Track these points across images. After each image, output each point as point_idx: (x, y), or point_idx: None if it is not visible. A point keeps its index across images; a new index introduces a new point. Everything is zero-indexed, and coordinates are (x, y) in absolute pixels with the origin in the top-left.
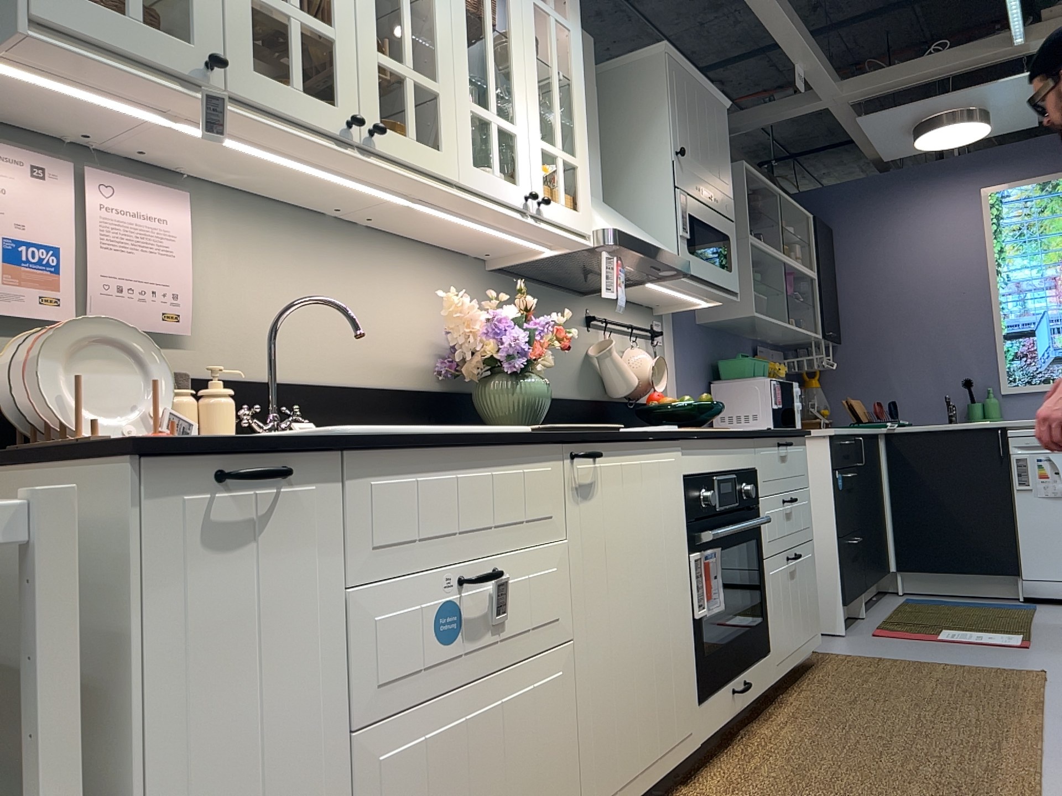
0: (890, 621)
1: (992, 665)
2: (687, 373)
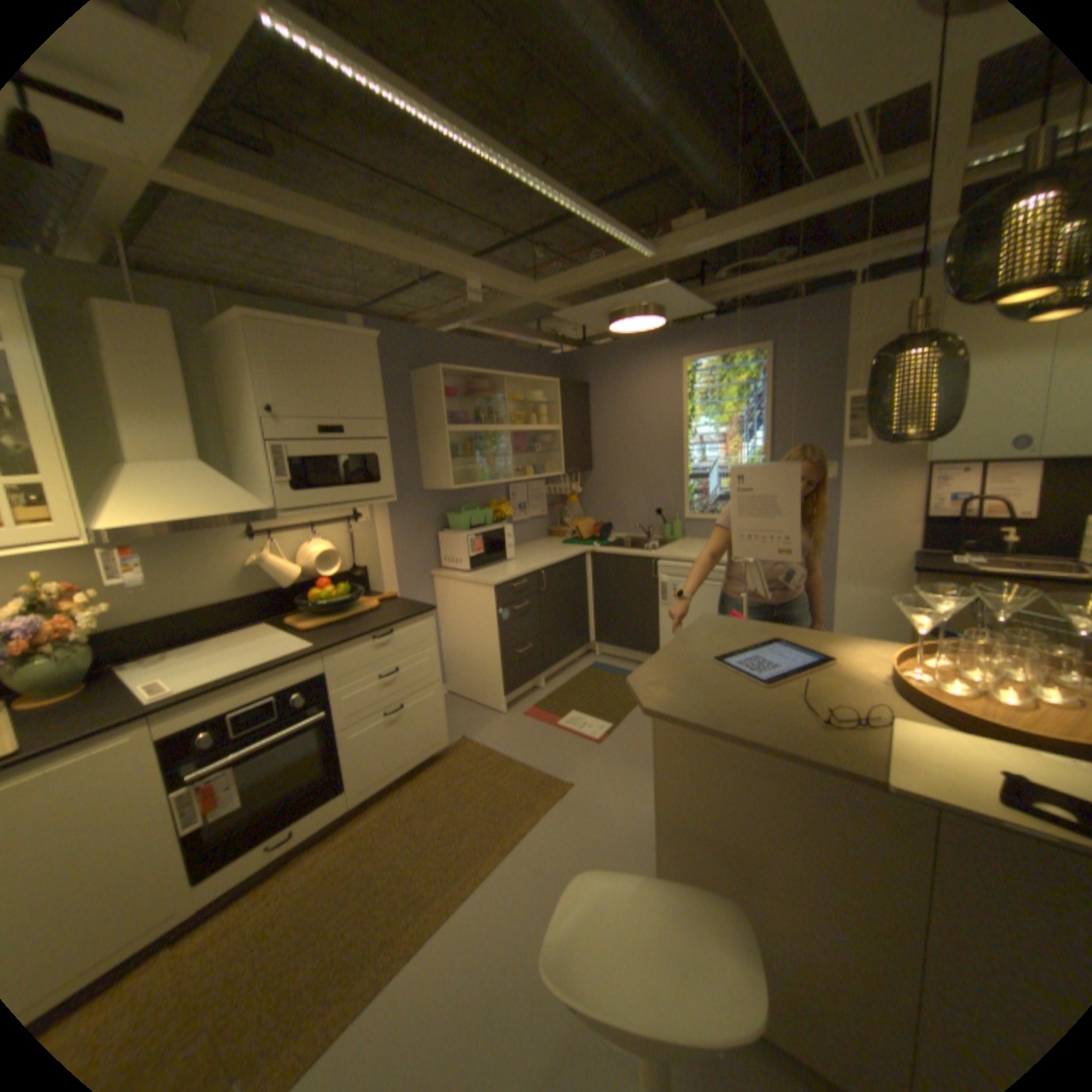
0: (550, 698)
1: (548, 772)
2: (406, 532)
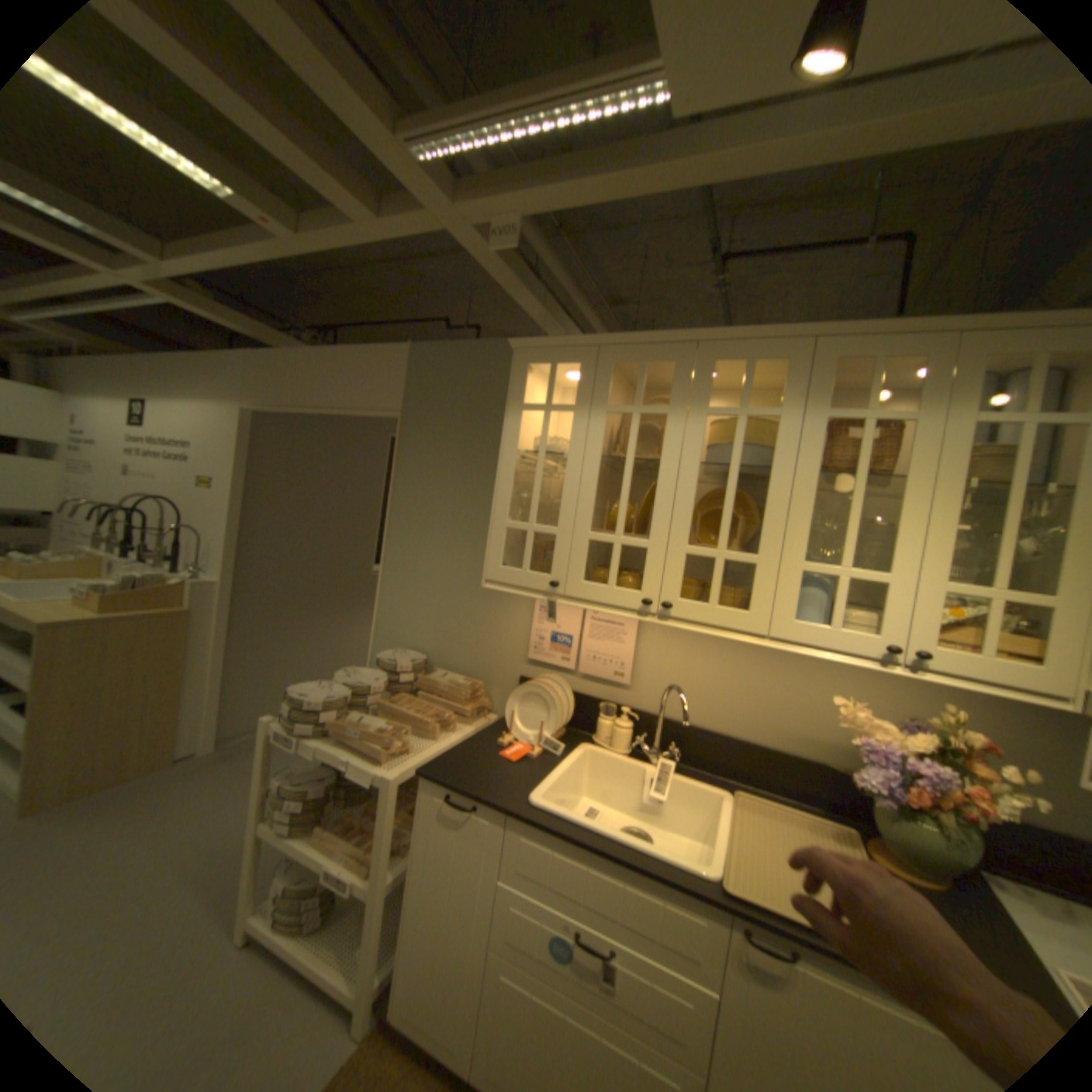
0: None
1: None
2: None
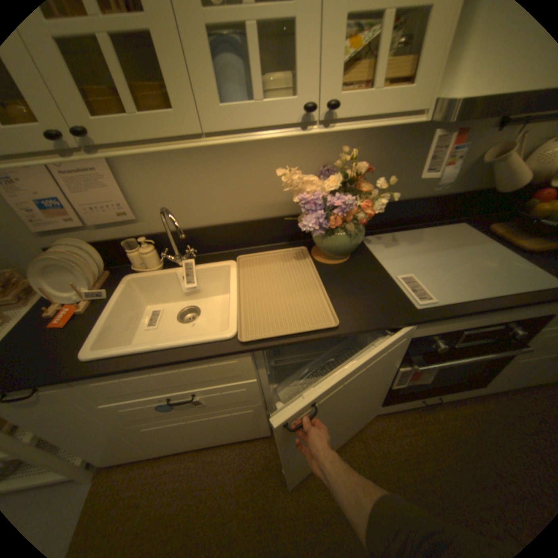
0: None
1: None
2: None
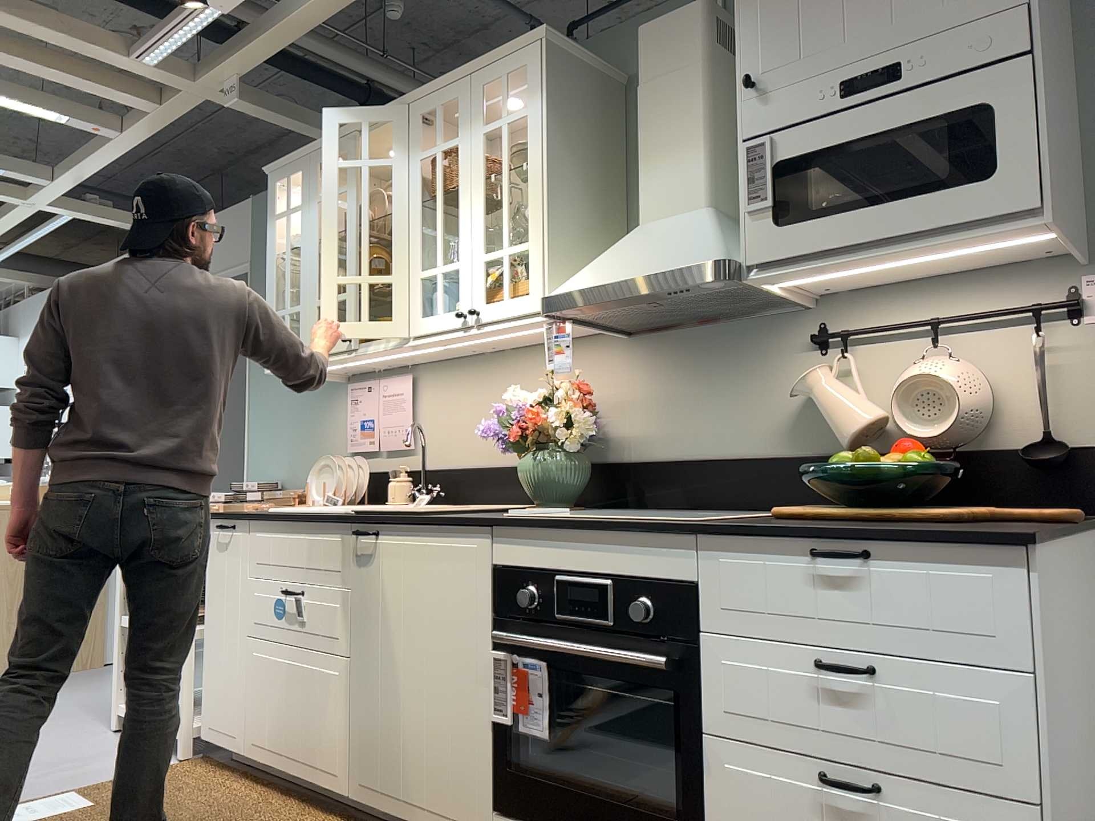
0: None
1: None
2: None
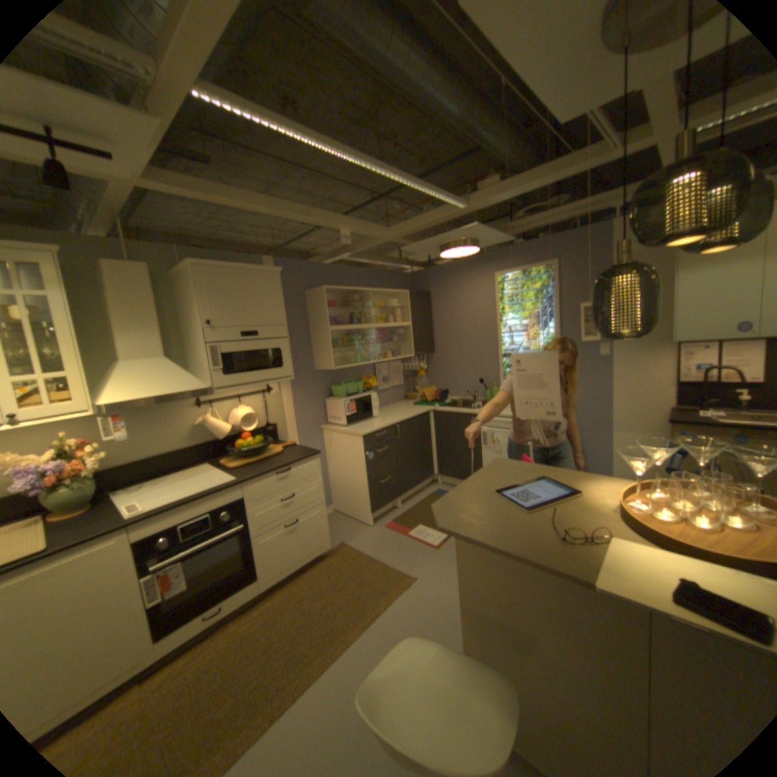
0: (404, 515)
1: (399, 569)
2: (303, 399)
